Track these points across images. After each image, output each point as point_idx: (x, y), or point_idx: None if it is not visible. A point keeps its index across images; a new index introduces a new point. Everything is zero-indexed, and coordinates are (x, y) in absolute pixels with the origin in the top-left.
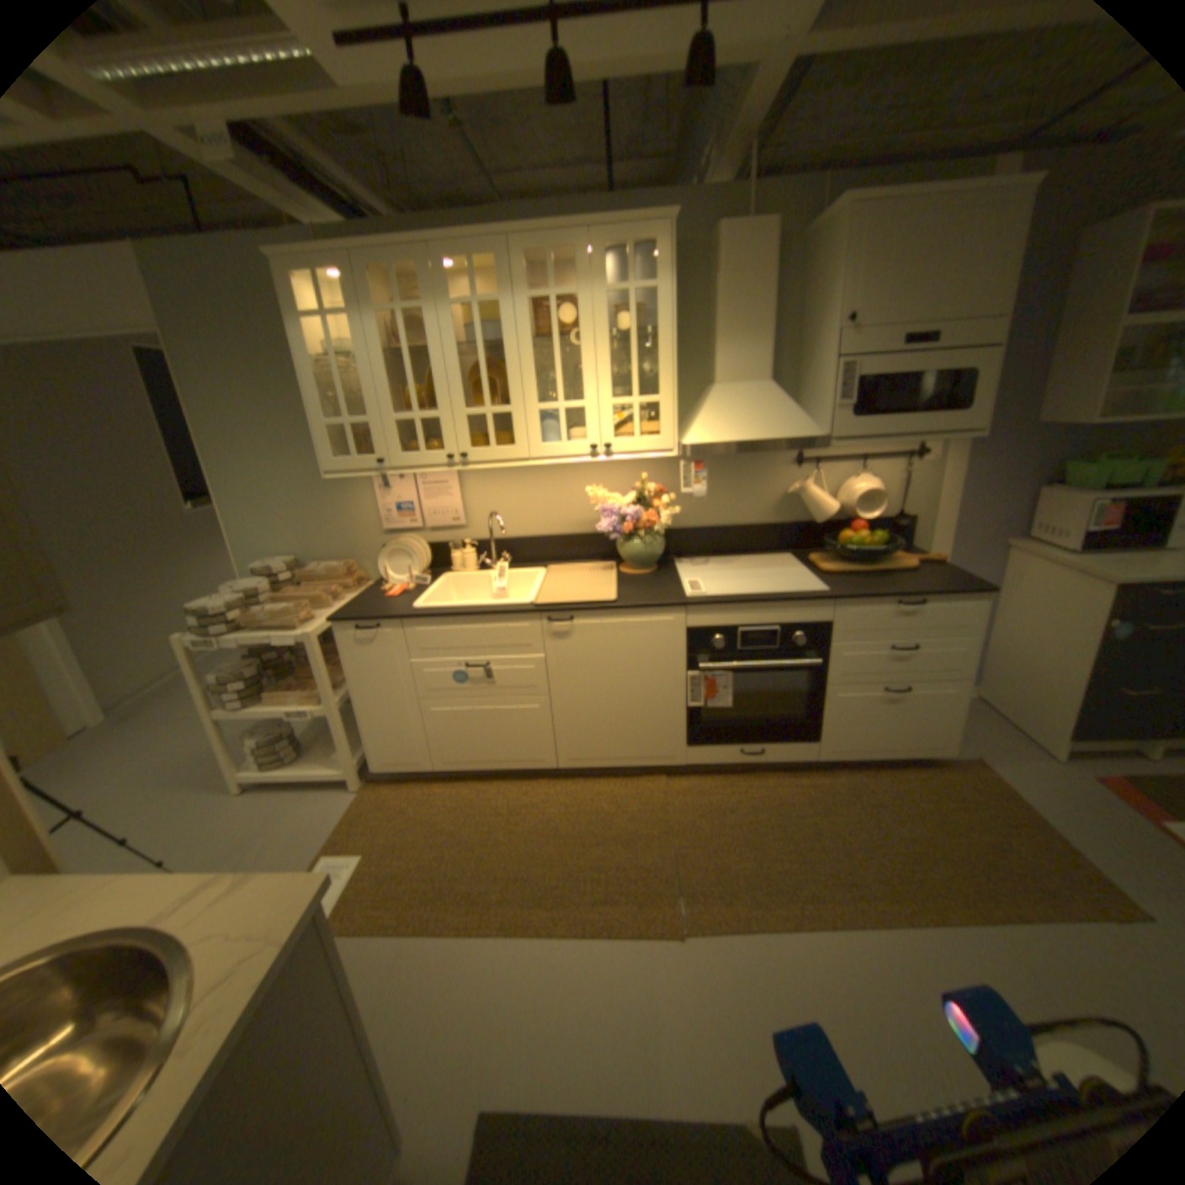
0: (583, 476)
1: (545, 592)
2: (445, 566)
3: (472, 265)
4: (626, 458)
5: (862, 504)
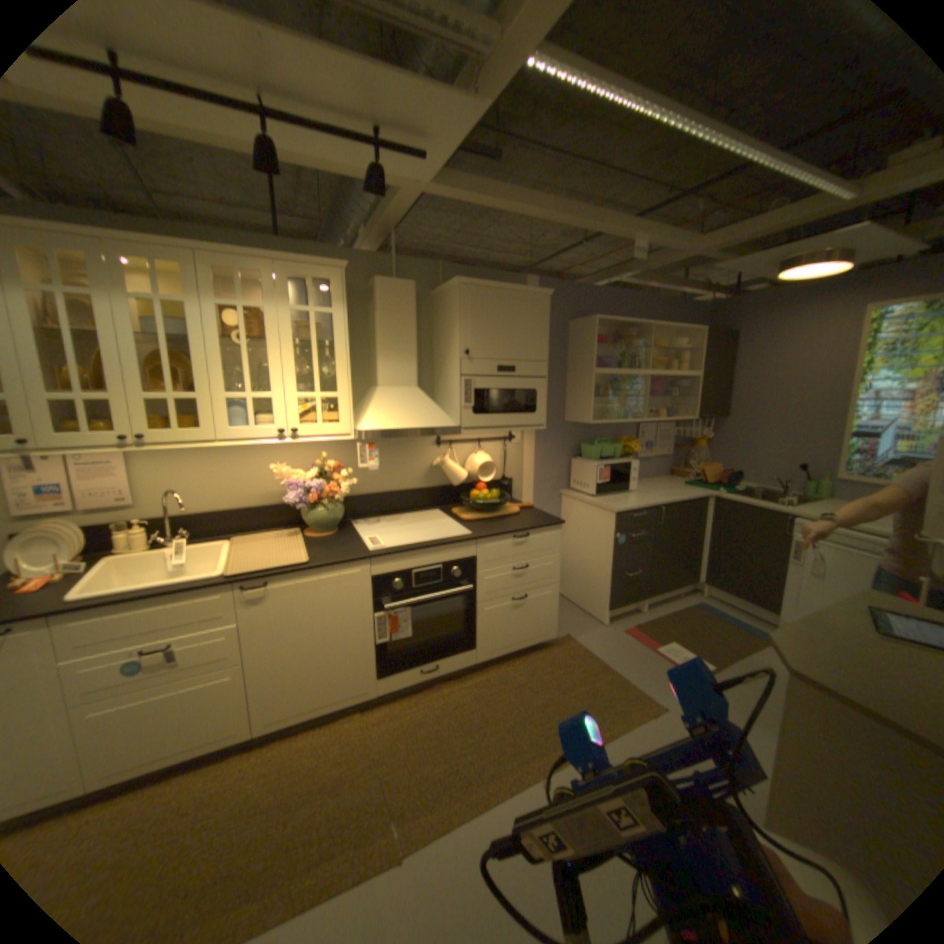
0: (266, 454)
1: (234, 561)
2: (106, 549)
3: (151, 266)
4: (312, 440)
5: (481, 472)
